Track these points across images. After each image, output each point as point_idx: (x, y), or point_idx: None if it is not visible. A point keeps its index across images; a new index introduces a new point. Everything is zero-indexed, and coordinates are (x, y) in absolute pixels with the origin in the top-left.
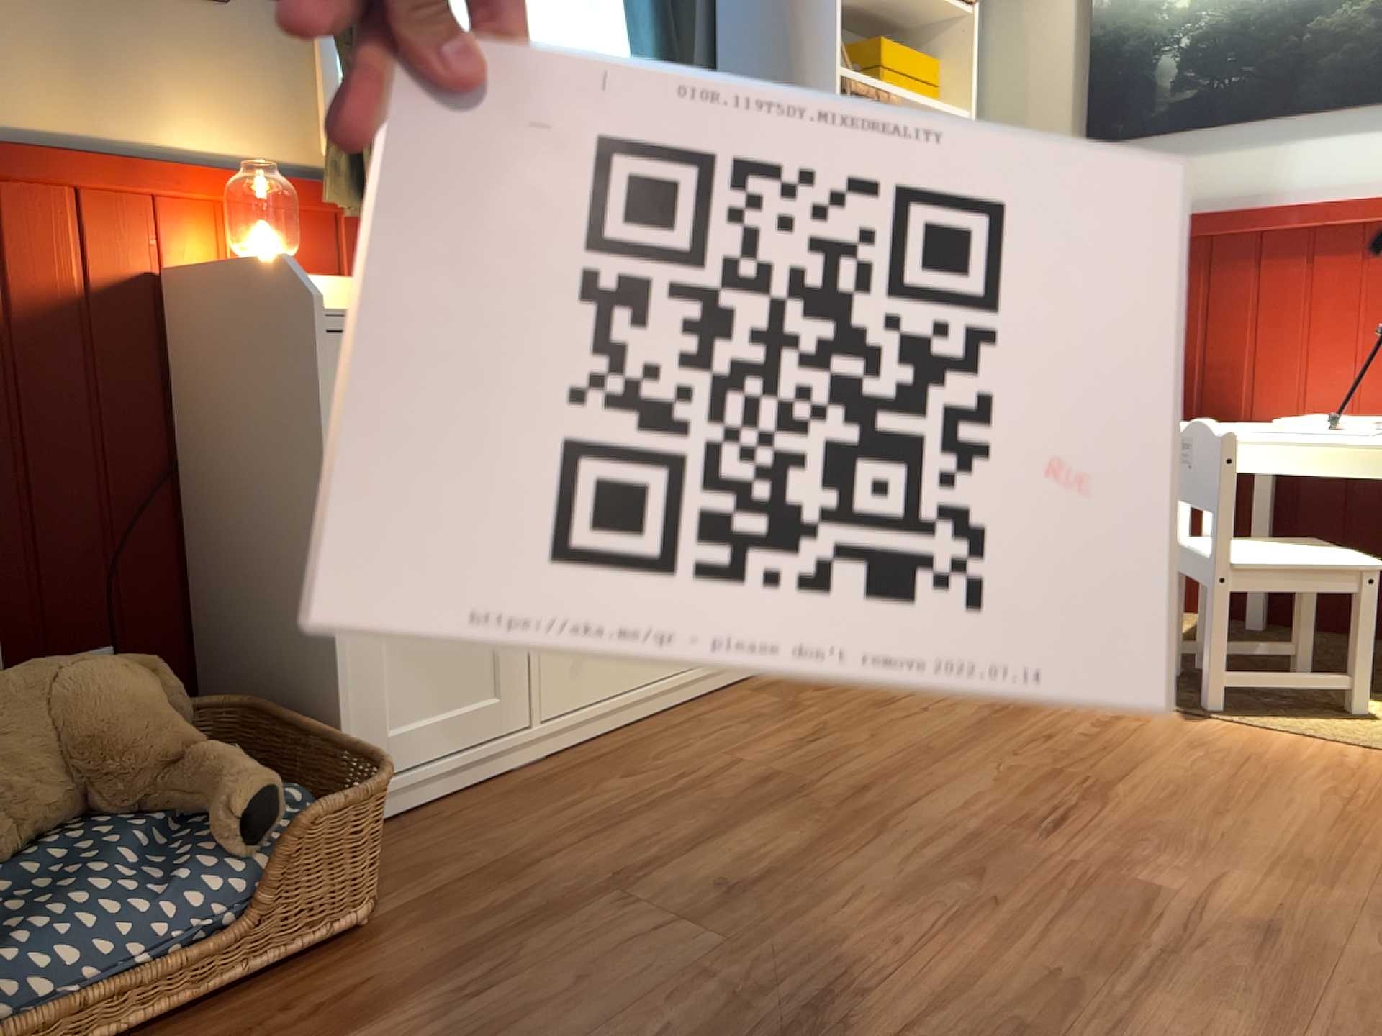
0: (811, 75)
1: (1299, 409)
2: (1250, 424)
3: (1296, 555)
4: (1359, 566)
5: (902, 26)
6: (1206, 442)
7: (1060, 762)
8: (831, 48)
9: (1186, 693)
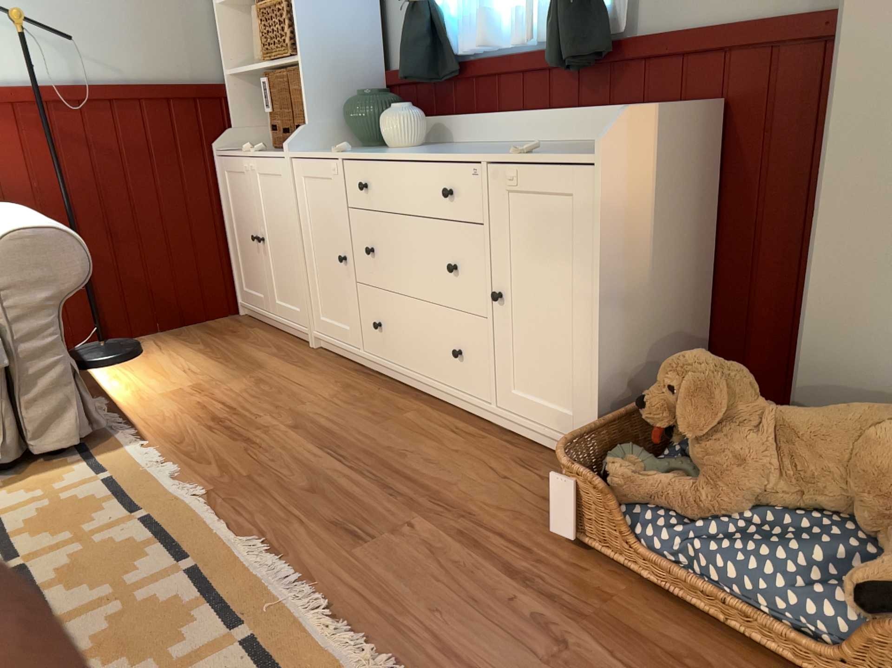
0: None
1: None
2: None
3: None
4: None
5: None
6: None
7: None
8: None
9: None
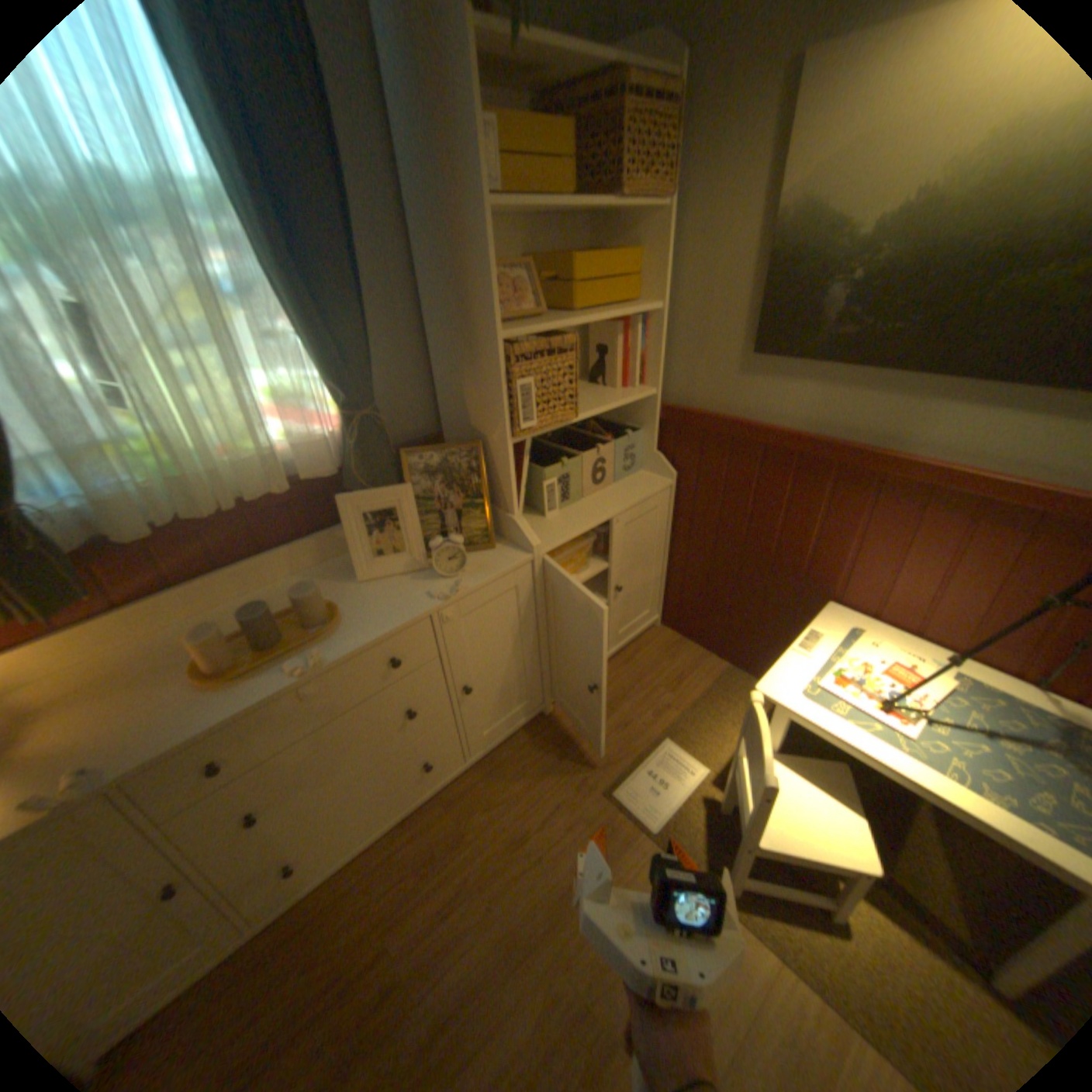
0: (482, 338)
1: (880, 610)
2: (839, 609)
3: (817, 830)
4: (863, 866)
5: (612, 211)
6: (760, 753)
7: (592, 989)
8: (493, 318)
9: (724, 855)
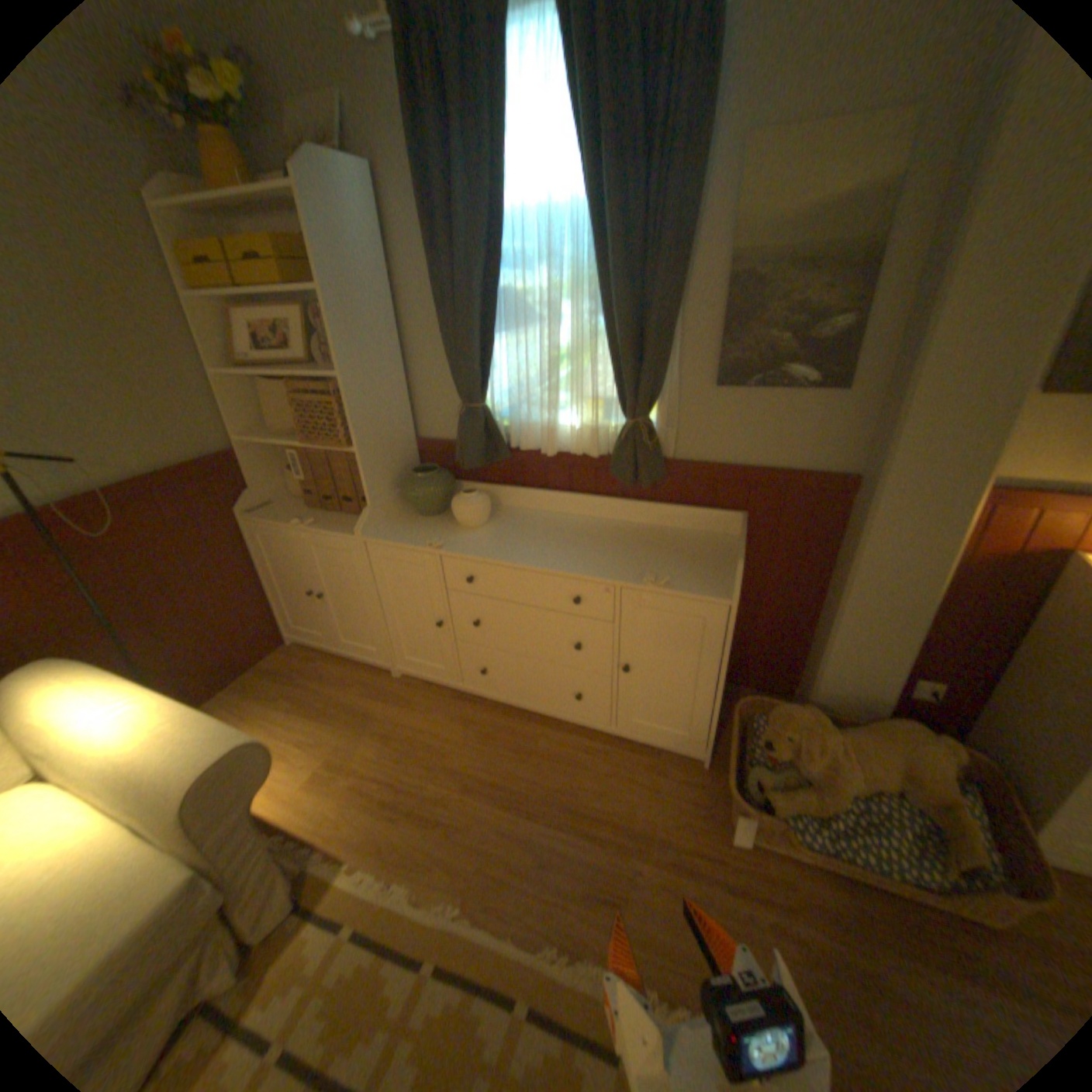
0: None
1: None
2: None
3: None
4: None
5: None
6: None
7: None
8: None
9: None
